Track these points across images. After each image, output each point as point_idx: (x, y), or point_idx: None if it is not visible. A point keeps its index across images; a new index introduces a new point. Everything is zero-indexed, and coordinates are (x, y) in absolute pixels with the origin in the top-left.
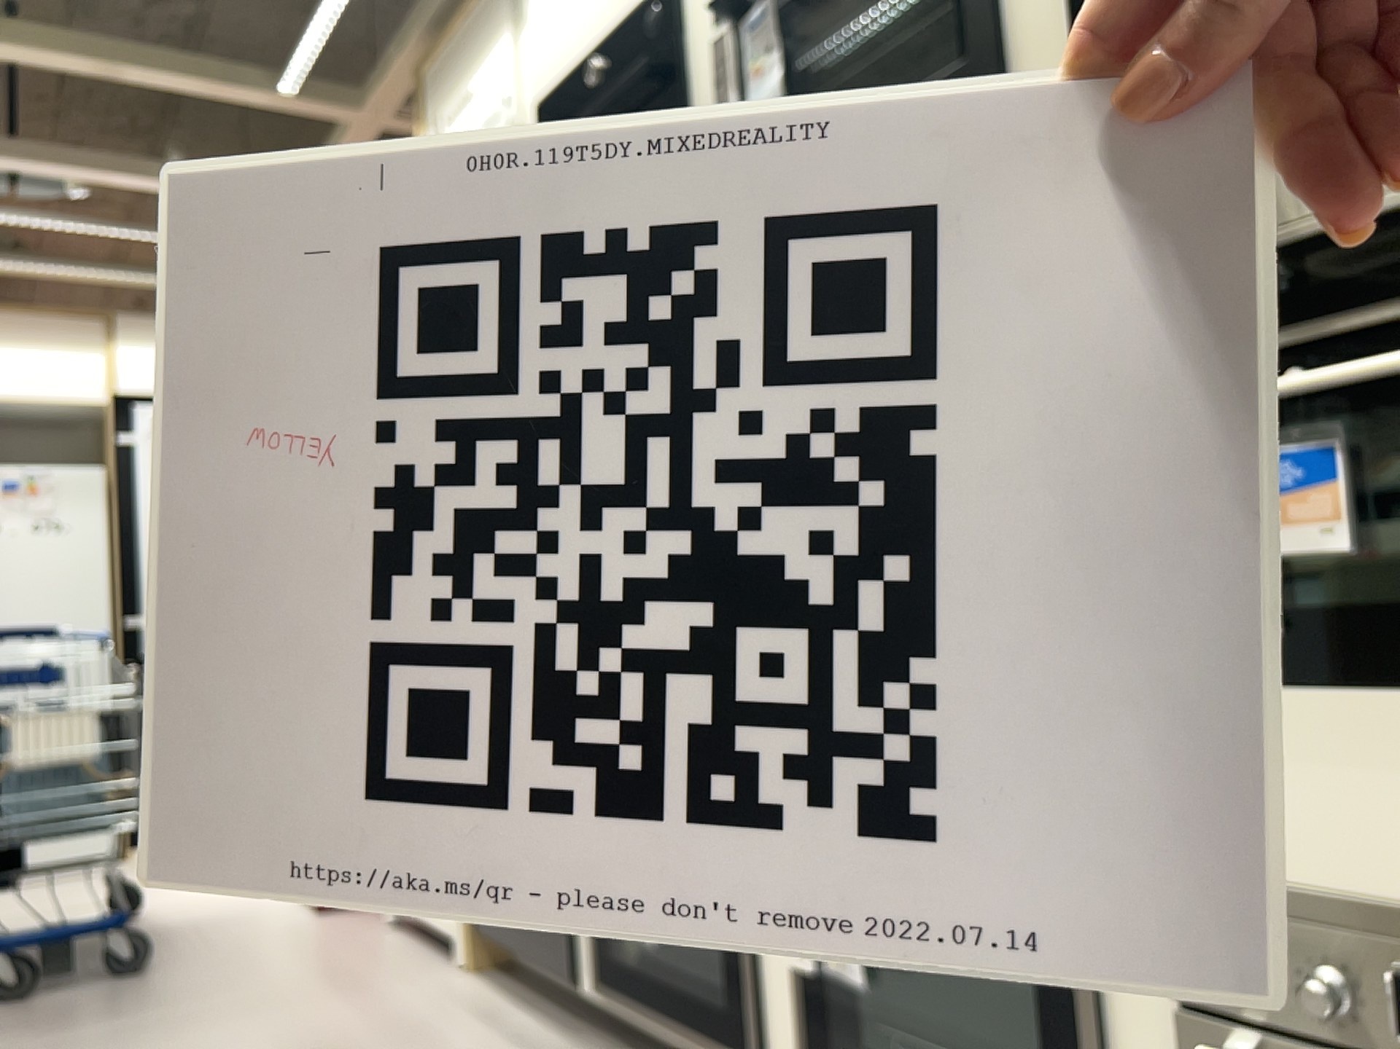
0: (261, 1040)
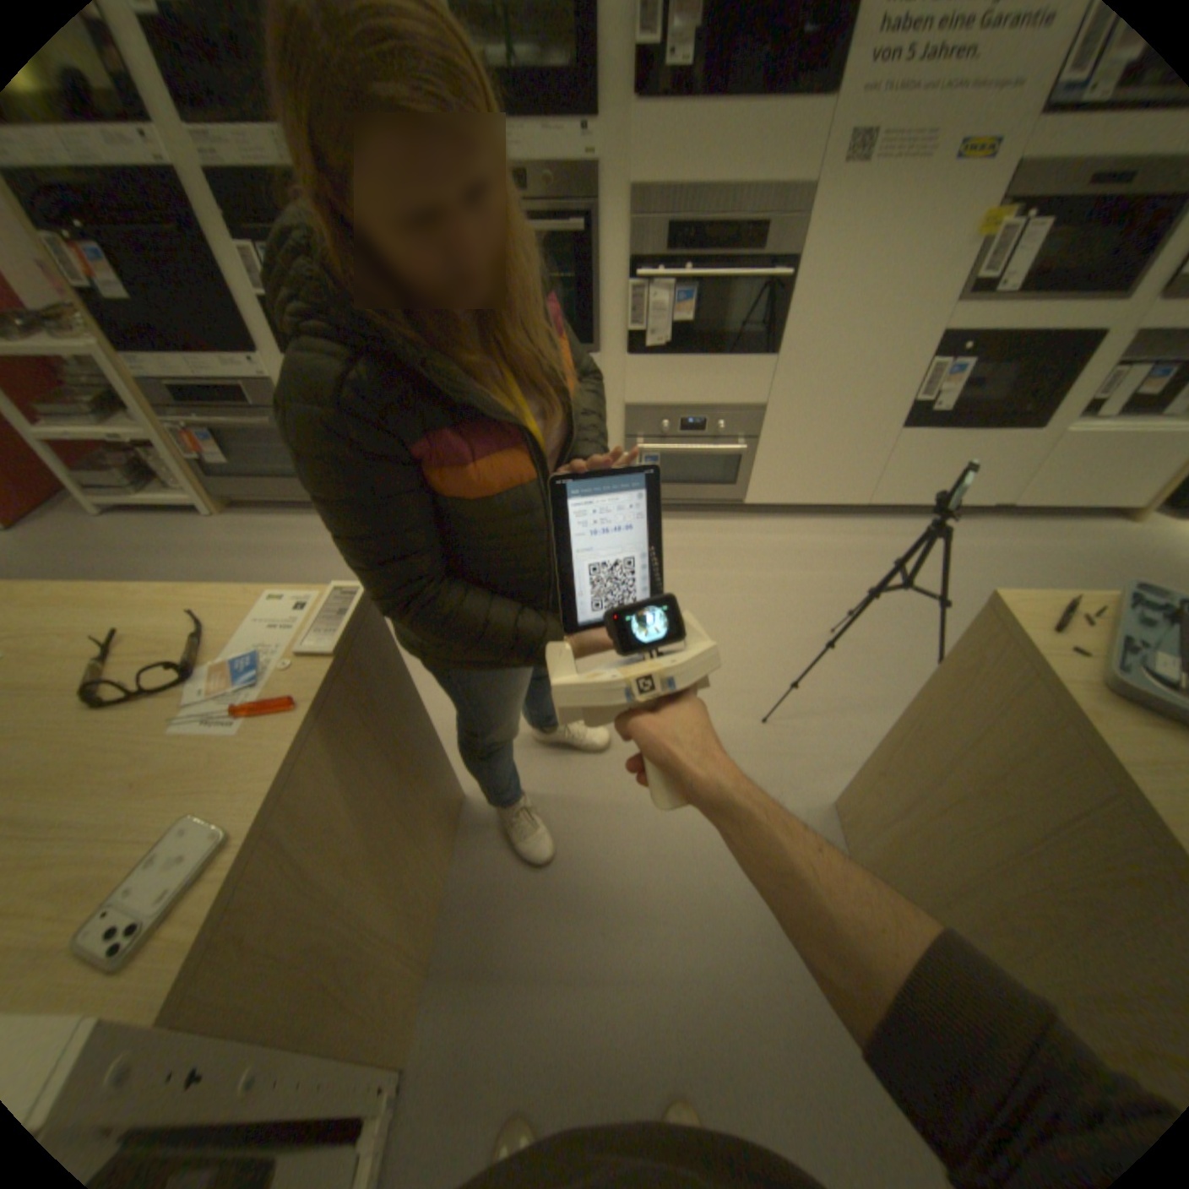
0: None
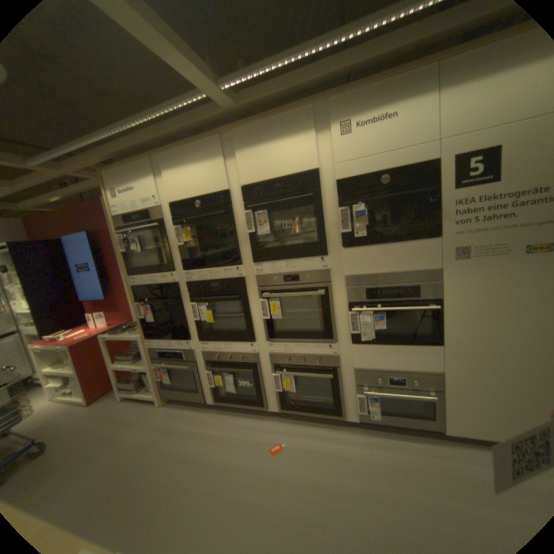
0: (121, 452)
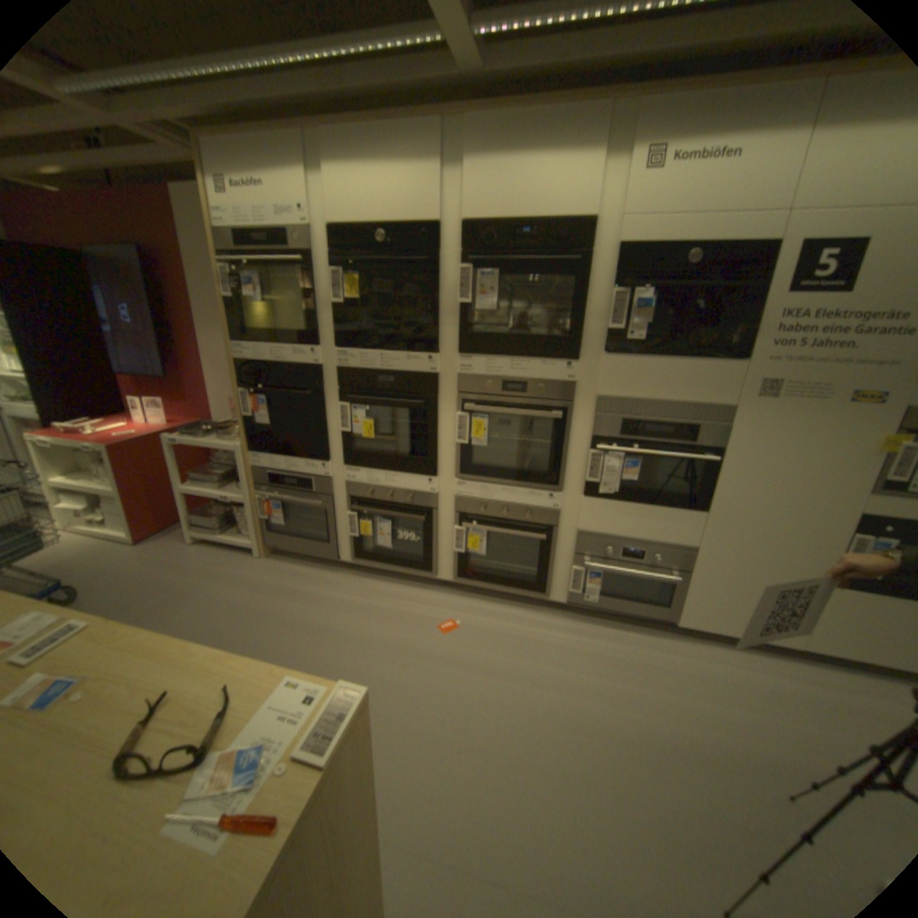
0: (209, 612)
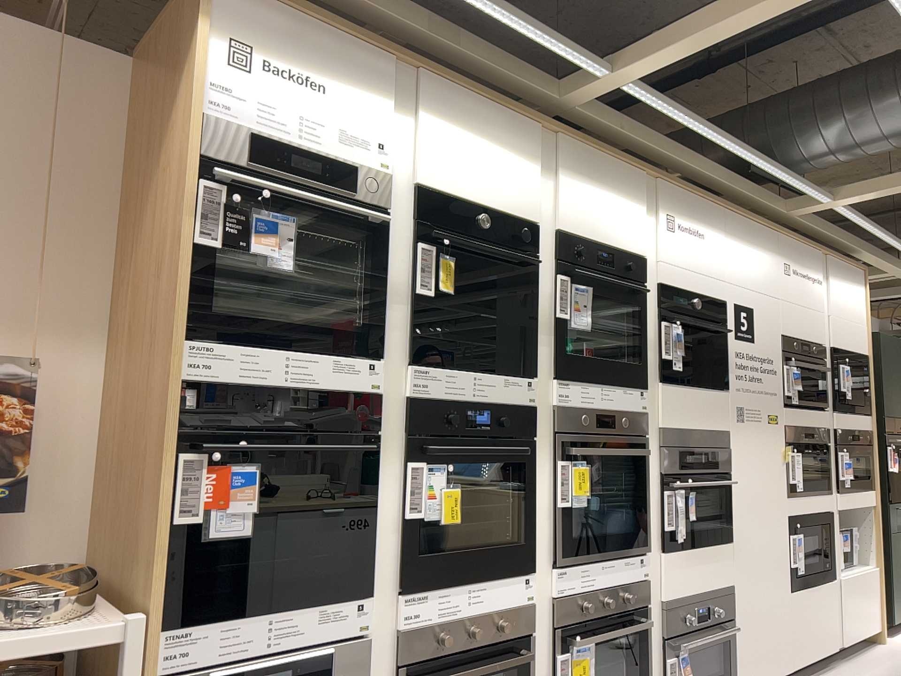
0: None
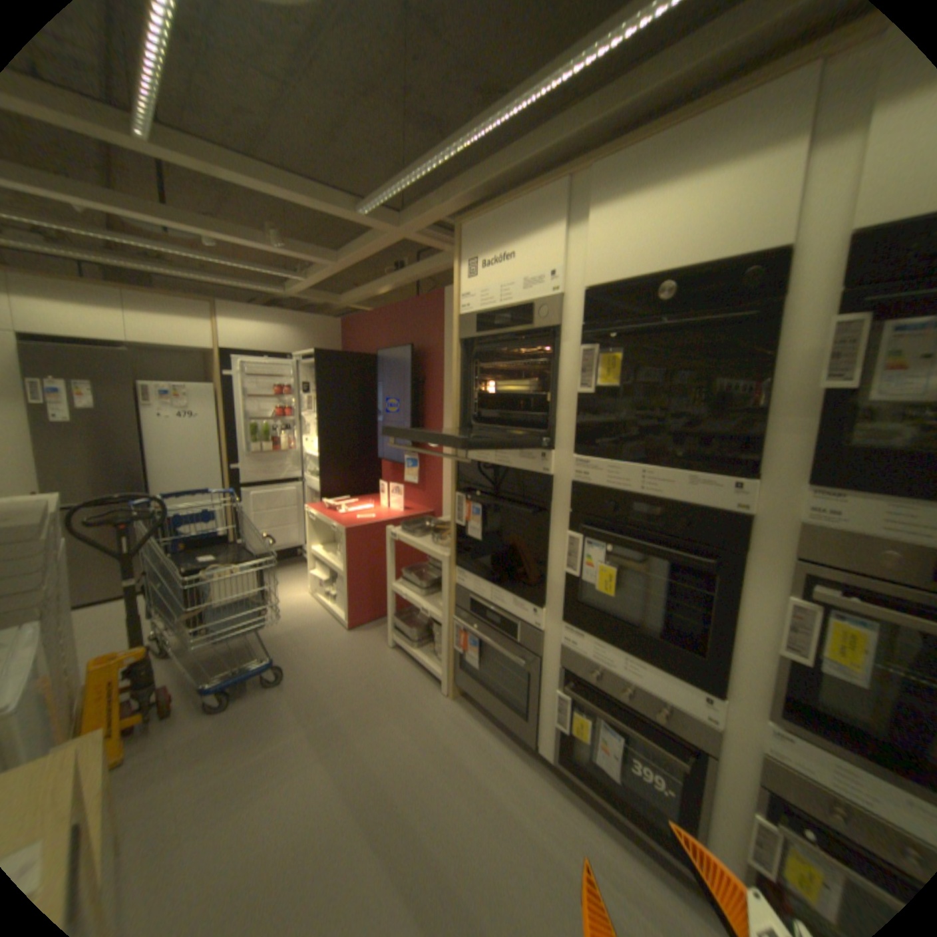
0: (372, 763)
